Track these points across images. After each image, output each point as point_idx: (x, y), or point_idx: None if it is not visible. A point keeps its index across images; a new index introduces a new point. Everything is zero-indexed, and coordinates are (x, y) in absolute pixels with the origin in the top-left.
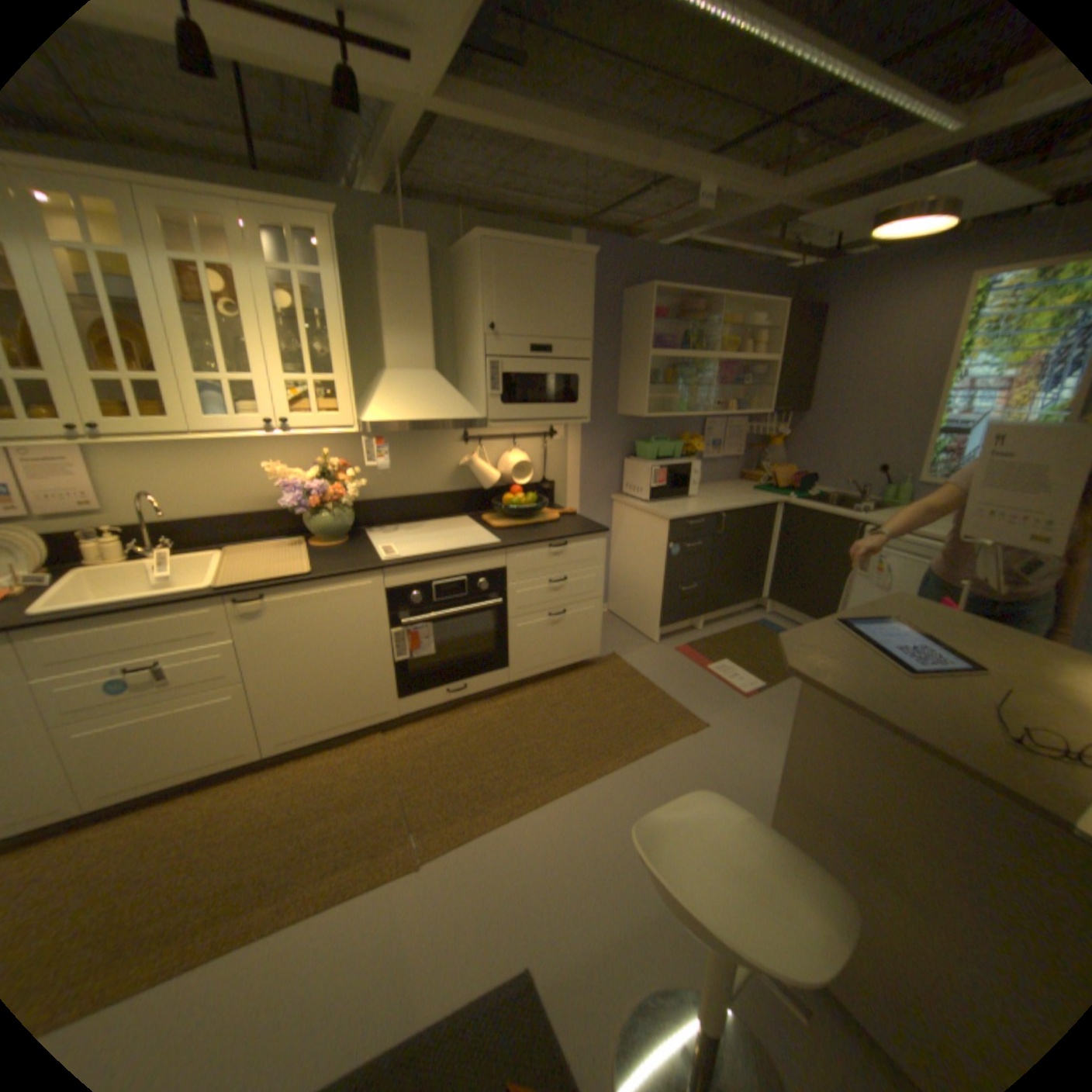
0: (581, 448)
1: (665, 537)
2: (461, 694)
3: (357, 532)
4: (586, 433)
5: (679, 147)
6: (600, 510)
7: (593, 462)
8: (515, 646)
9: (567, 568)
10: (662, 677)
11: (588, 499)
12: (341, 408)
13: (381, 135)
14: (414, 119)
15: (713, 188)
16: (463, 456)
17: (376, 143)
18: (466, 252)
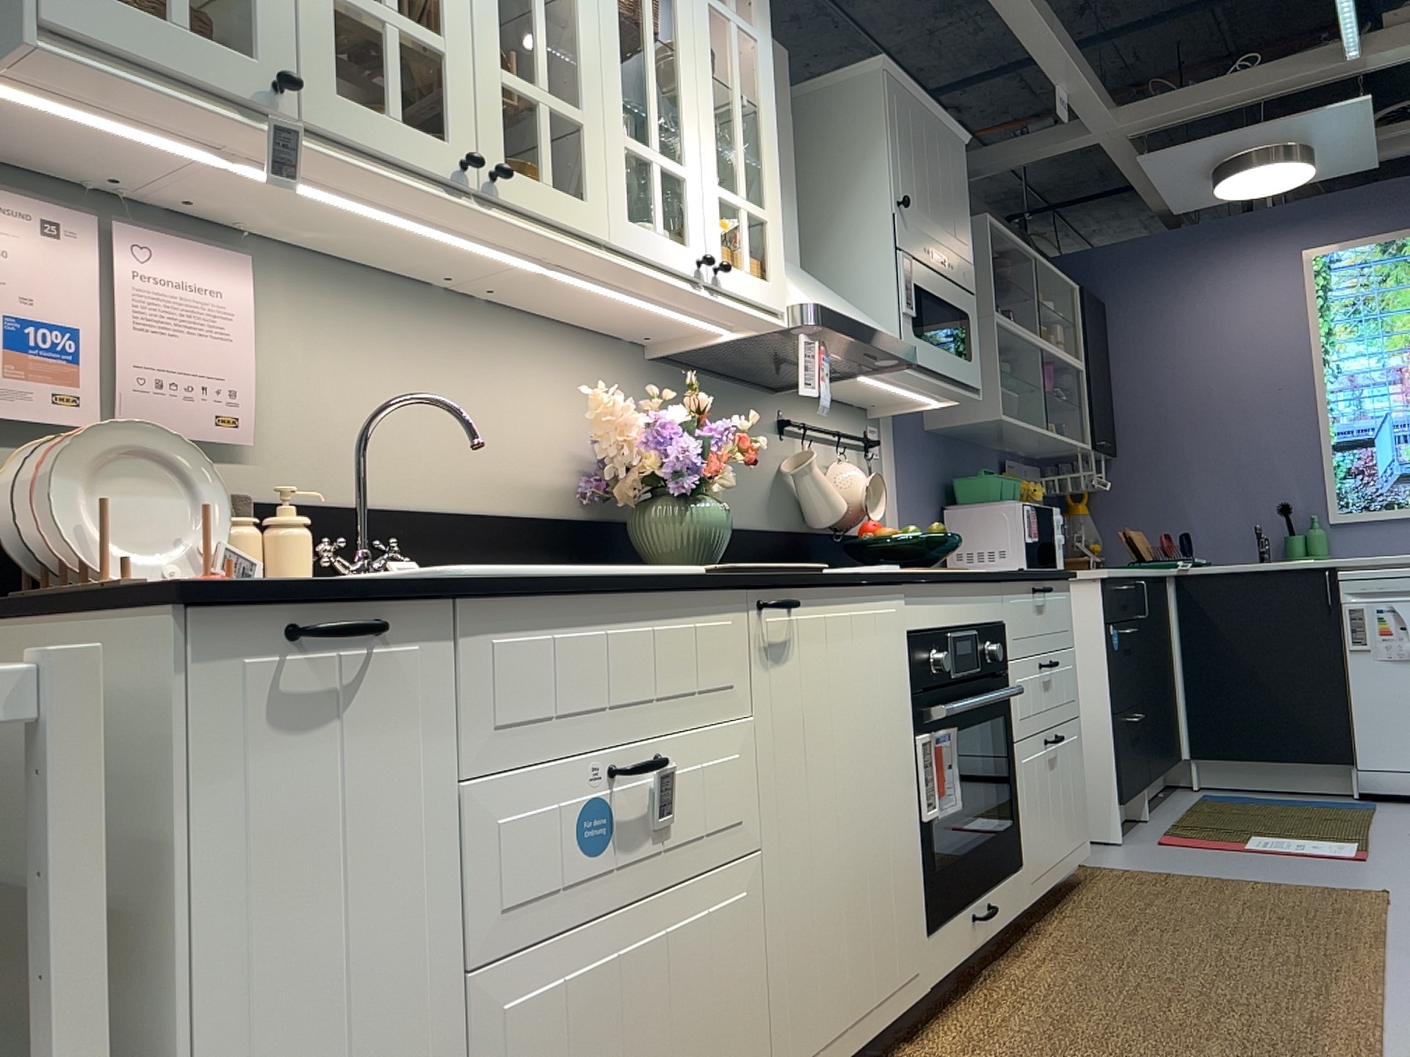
0: (900, 480)
1: (1099, 614)
2: (986, 930)
3: None
4: (902, 453)
5: (1061, 30)
6: None
7: (914, 510)
8: (1025, 810)
9: (1051, 641)
10: (1210, 869)
11: None
12: (769, 273)
13: None
14: None
15: (1066, 98)
16: (781, 460)
17: None
18: (823, 100)
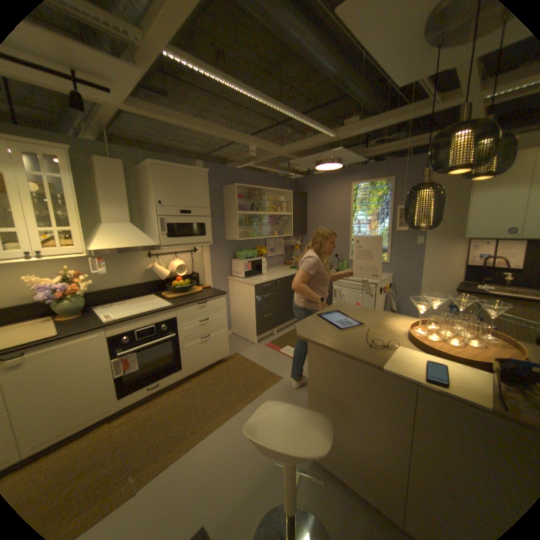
0: (210, 256)
1: (253, 293)
2: (155, 390)
3: (86, 310)
4: (211, 249)
5: (238, 133)
6: (222, 285)
7: (217, 262)
8: (184, 358)
9: (207, 313)
10: (260, 360)
11: (216, 280)
12: (74, 244)
13: (94, 115)
14: (113, 111)
15: (254, 149)
16: (148, 264)
17: (92, 118)
18: (144, 169)
